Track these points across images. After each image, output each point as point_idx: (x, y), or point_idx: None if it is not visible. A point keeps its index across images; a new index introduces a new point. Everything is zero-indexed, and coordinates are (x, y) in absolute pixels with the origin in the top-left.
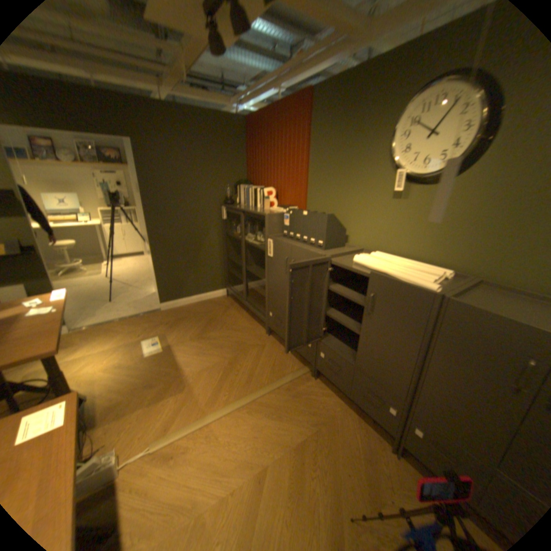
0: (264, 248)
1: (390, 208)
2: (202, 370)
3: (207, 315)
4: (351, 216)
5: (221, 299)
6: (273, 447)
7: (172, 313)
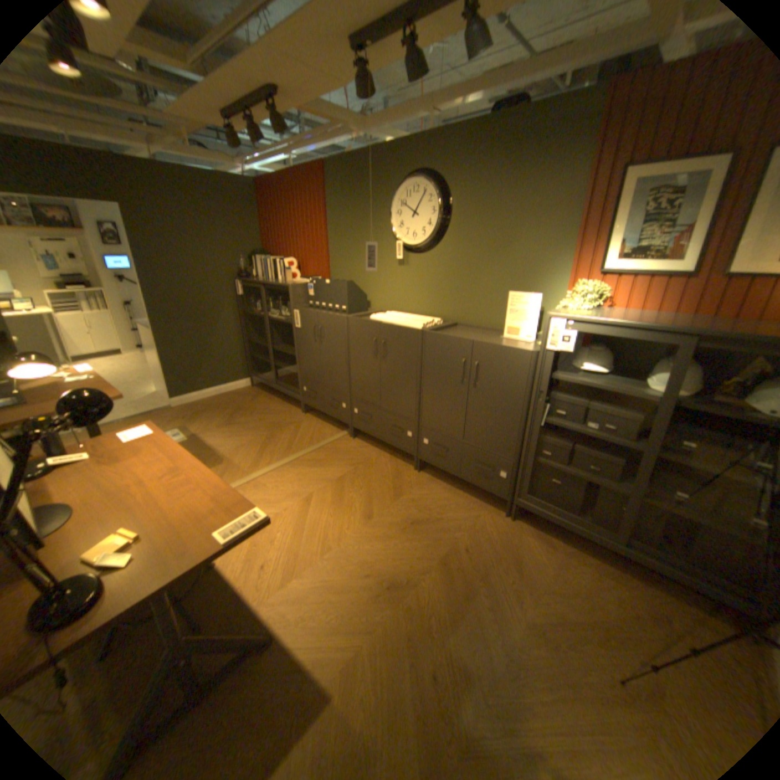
0: (290, 321)
1: (397, 274)
2: (237, 447)
3: (231, 404)
4: (370, 283)
5: (245, 389)
6: (316, 482)
7: (186, 407)
